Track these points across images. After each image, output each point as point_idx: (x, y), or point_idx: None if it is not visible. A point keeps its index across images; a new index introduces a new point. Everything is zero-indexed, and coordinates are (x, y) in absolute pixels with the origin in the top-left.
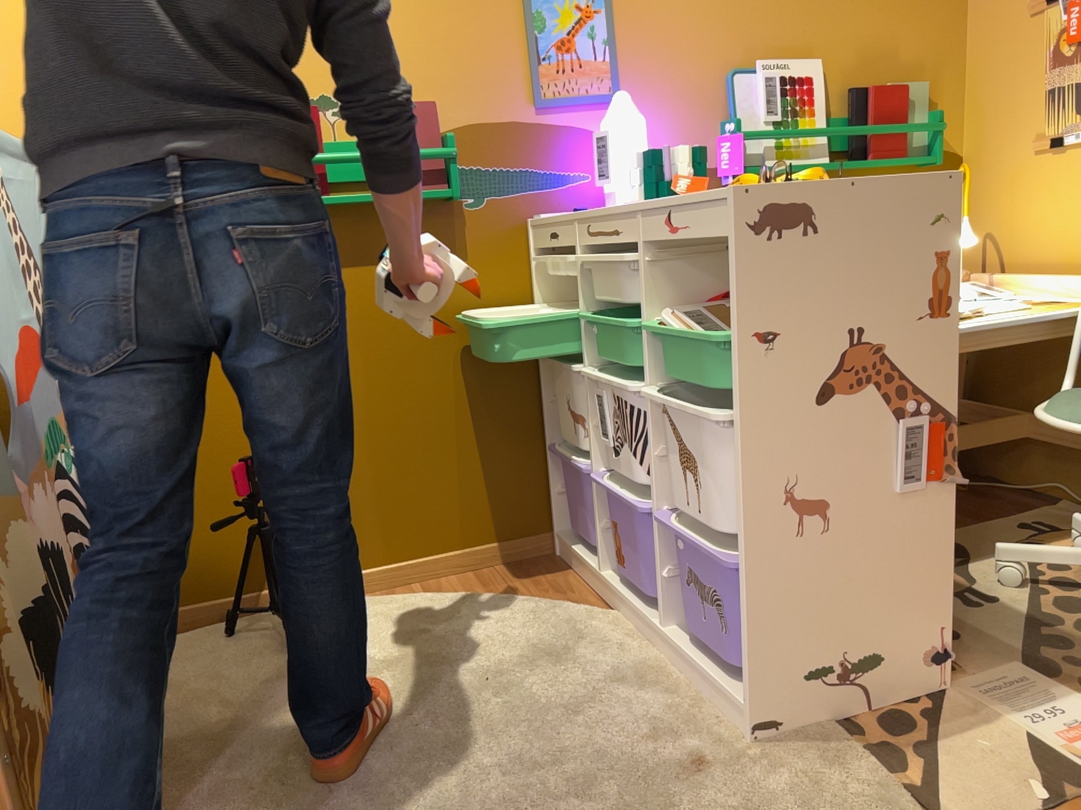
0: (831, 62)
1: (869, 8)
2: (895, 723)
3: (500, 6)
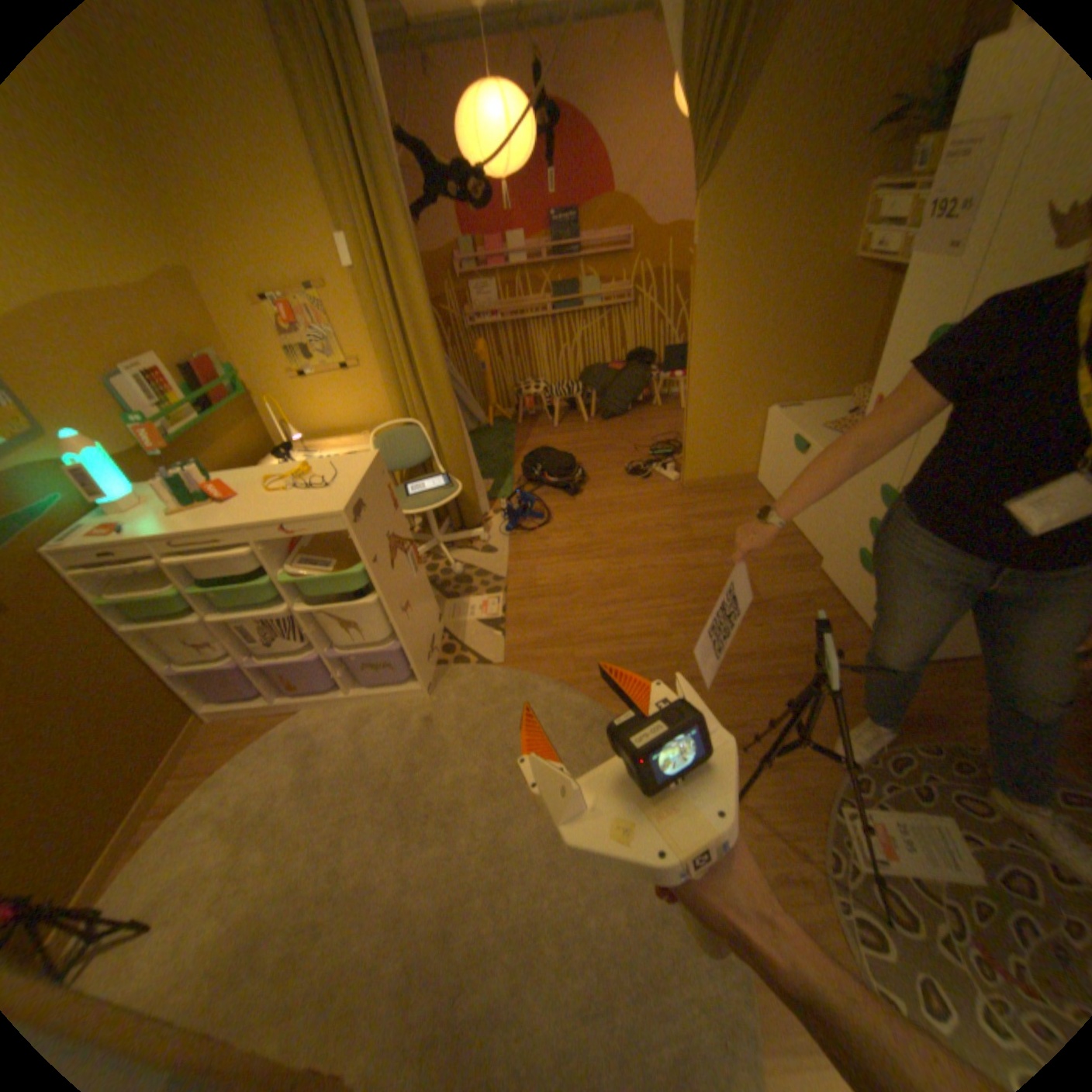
0: (155, 351)
1: (155, 308)
2: (445, 648)
3: None
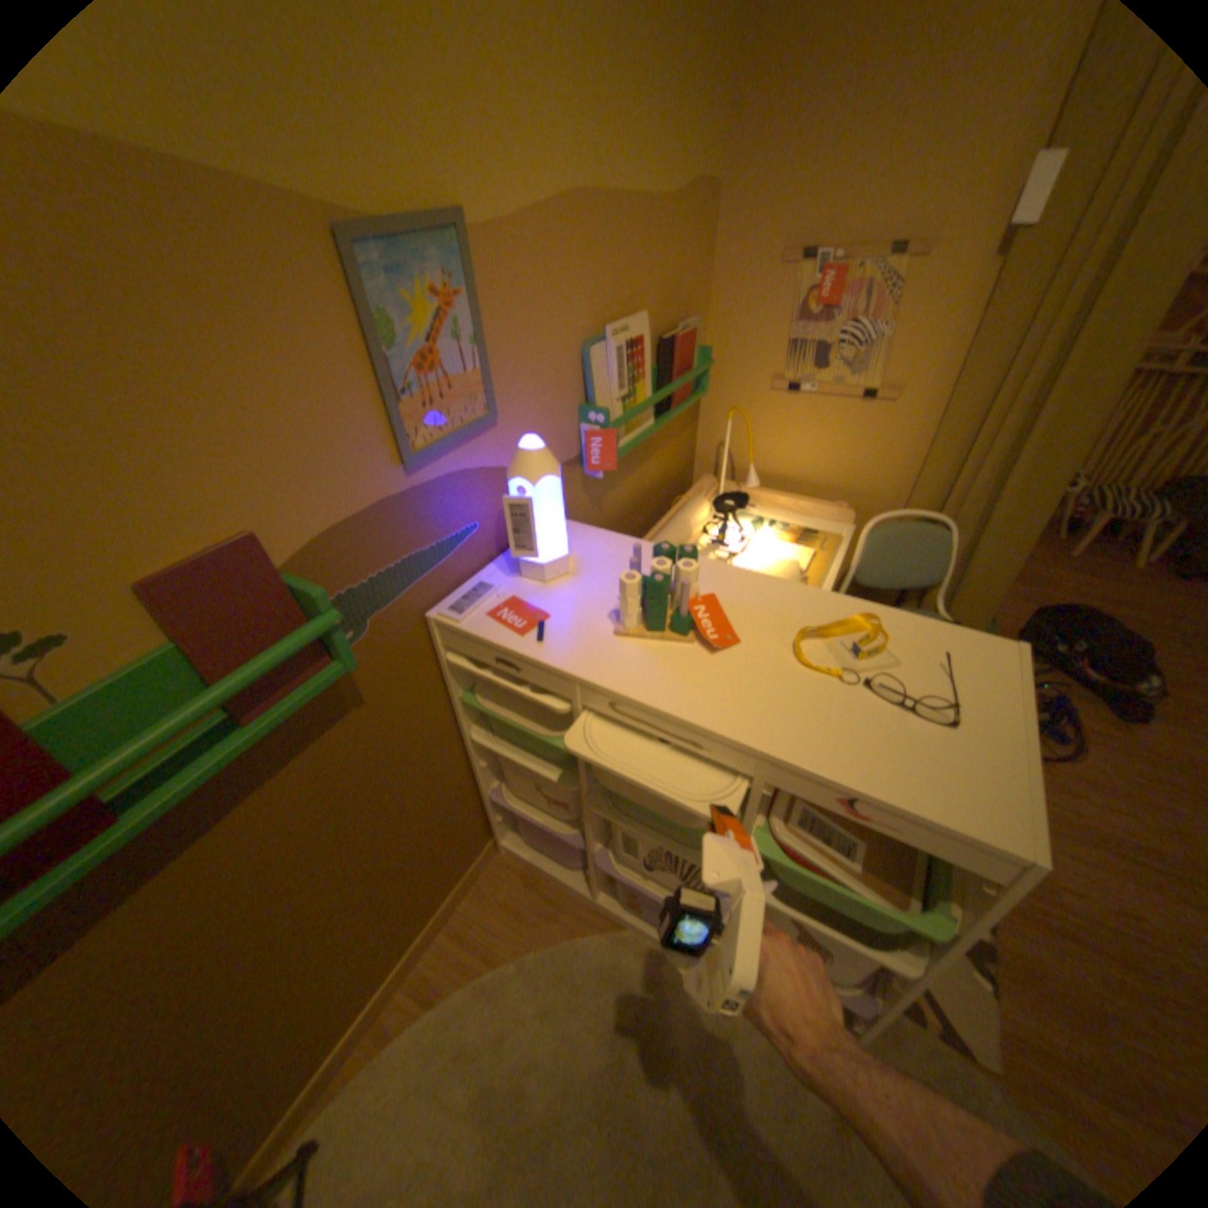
0: (648, 308)
1: (672, 239)
2: None
3: (313, 306)
